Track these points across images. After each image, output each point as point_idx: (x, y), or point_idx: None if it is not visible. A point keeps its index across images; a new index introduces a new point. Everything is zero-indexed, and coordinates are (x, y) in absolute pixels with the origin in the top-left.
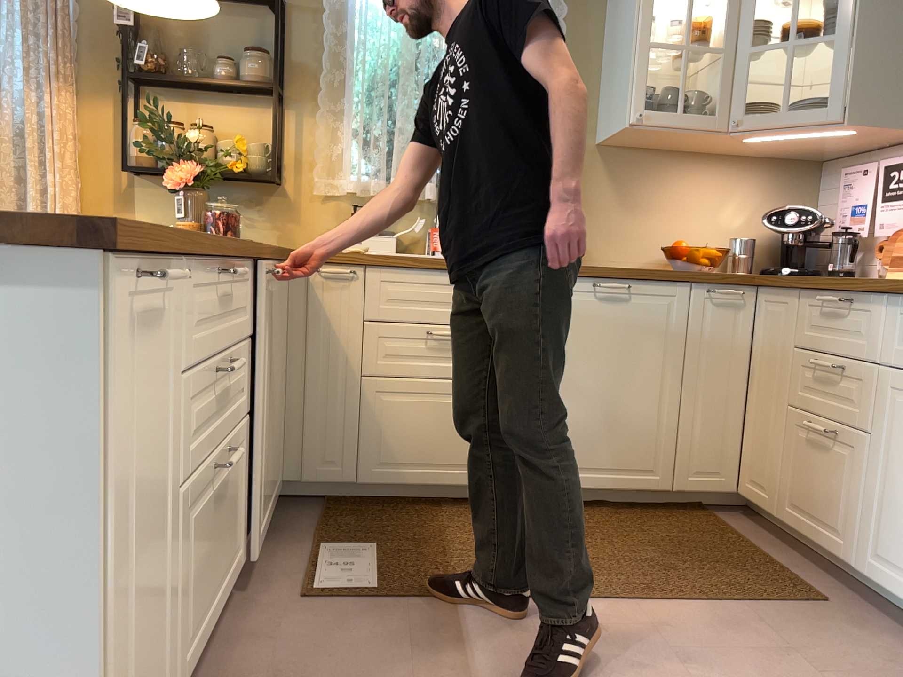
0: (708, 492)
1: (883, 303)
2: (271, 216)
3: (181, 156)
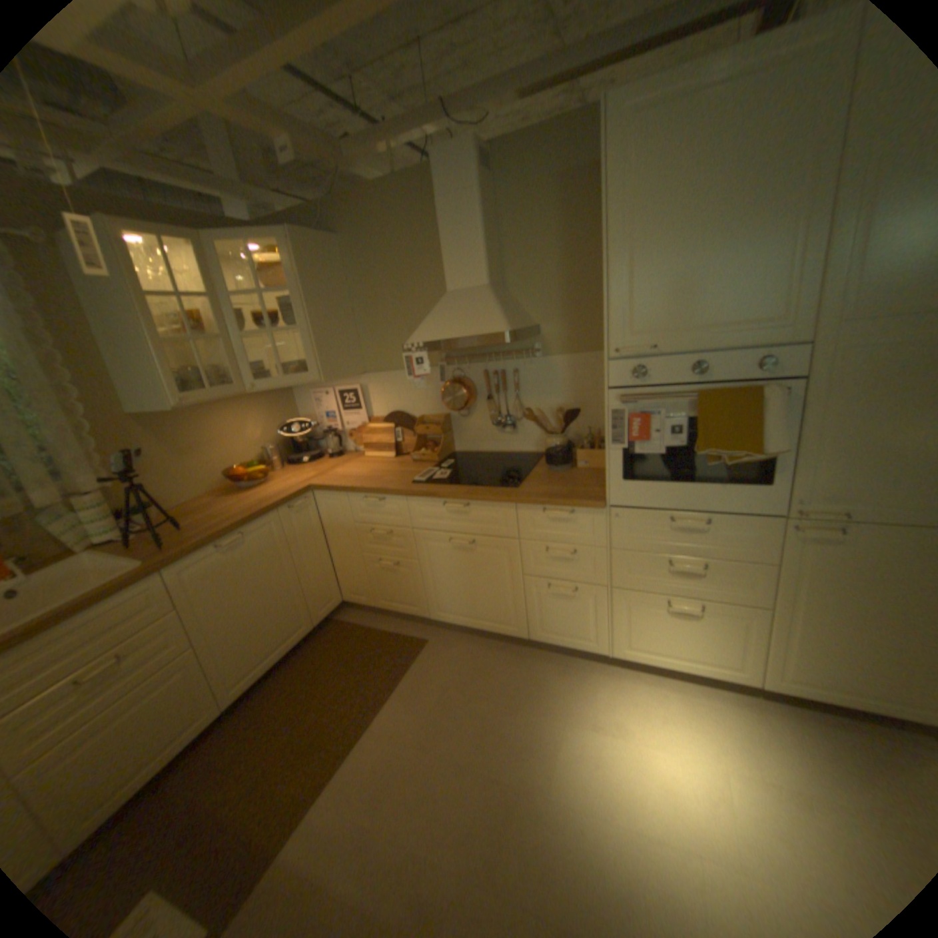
0: (330, 613)
1: (403, 499)
2: None
3: None
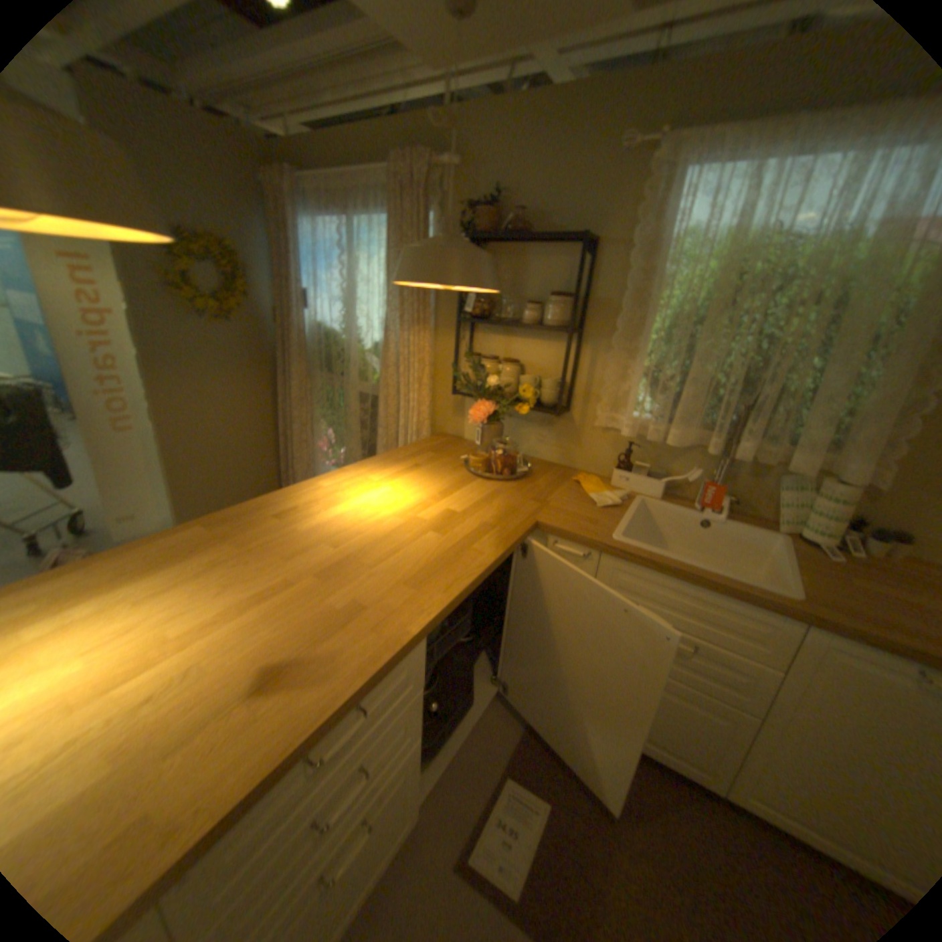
0: None
1: None
2: (556, 436)
3: (482, 394)
